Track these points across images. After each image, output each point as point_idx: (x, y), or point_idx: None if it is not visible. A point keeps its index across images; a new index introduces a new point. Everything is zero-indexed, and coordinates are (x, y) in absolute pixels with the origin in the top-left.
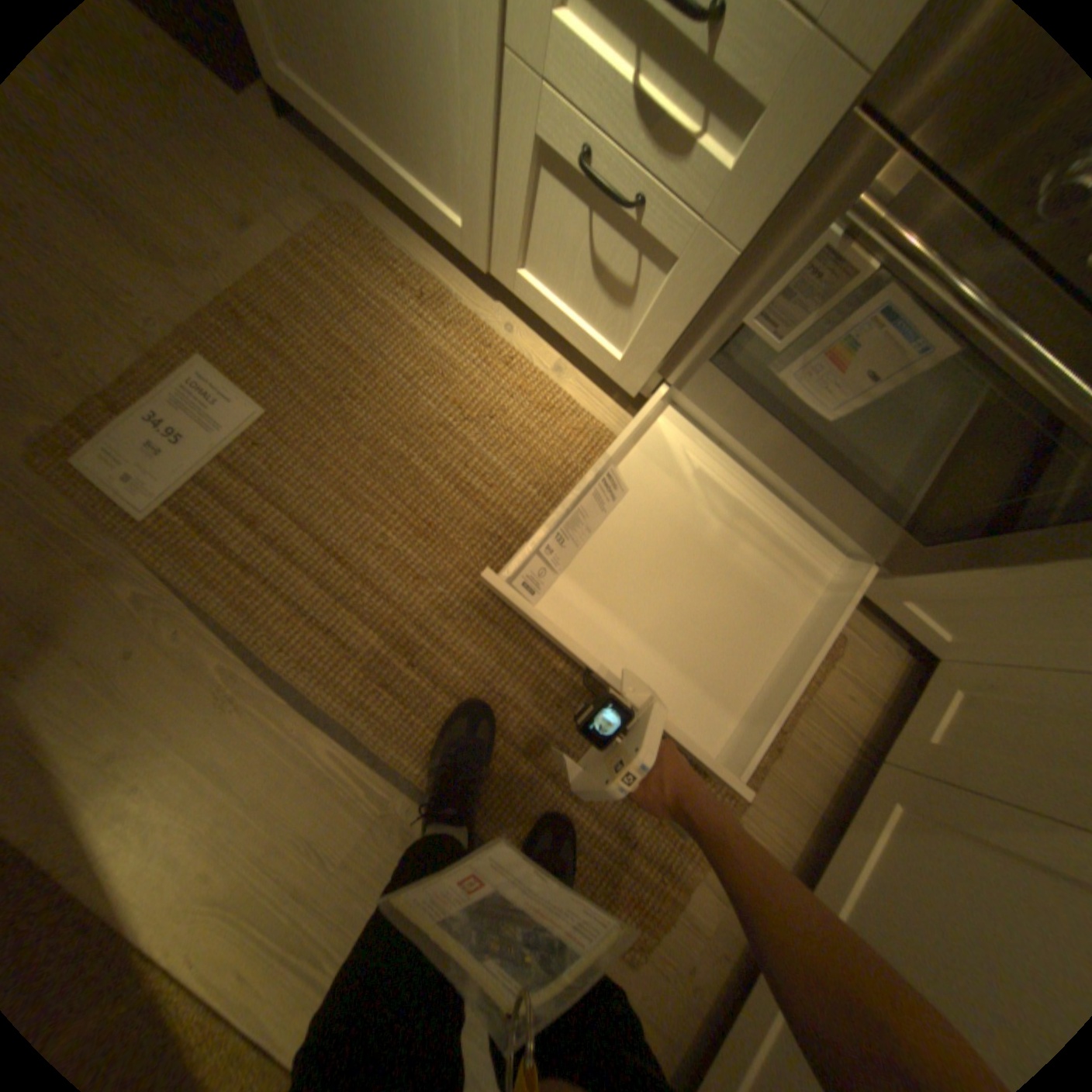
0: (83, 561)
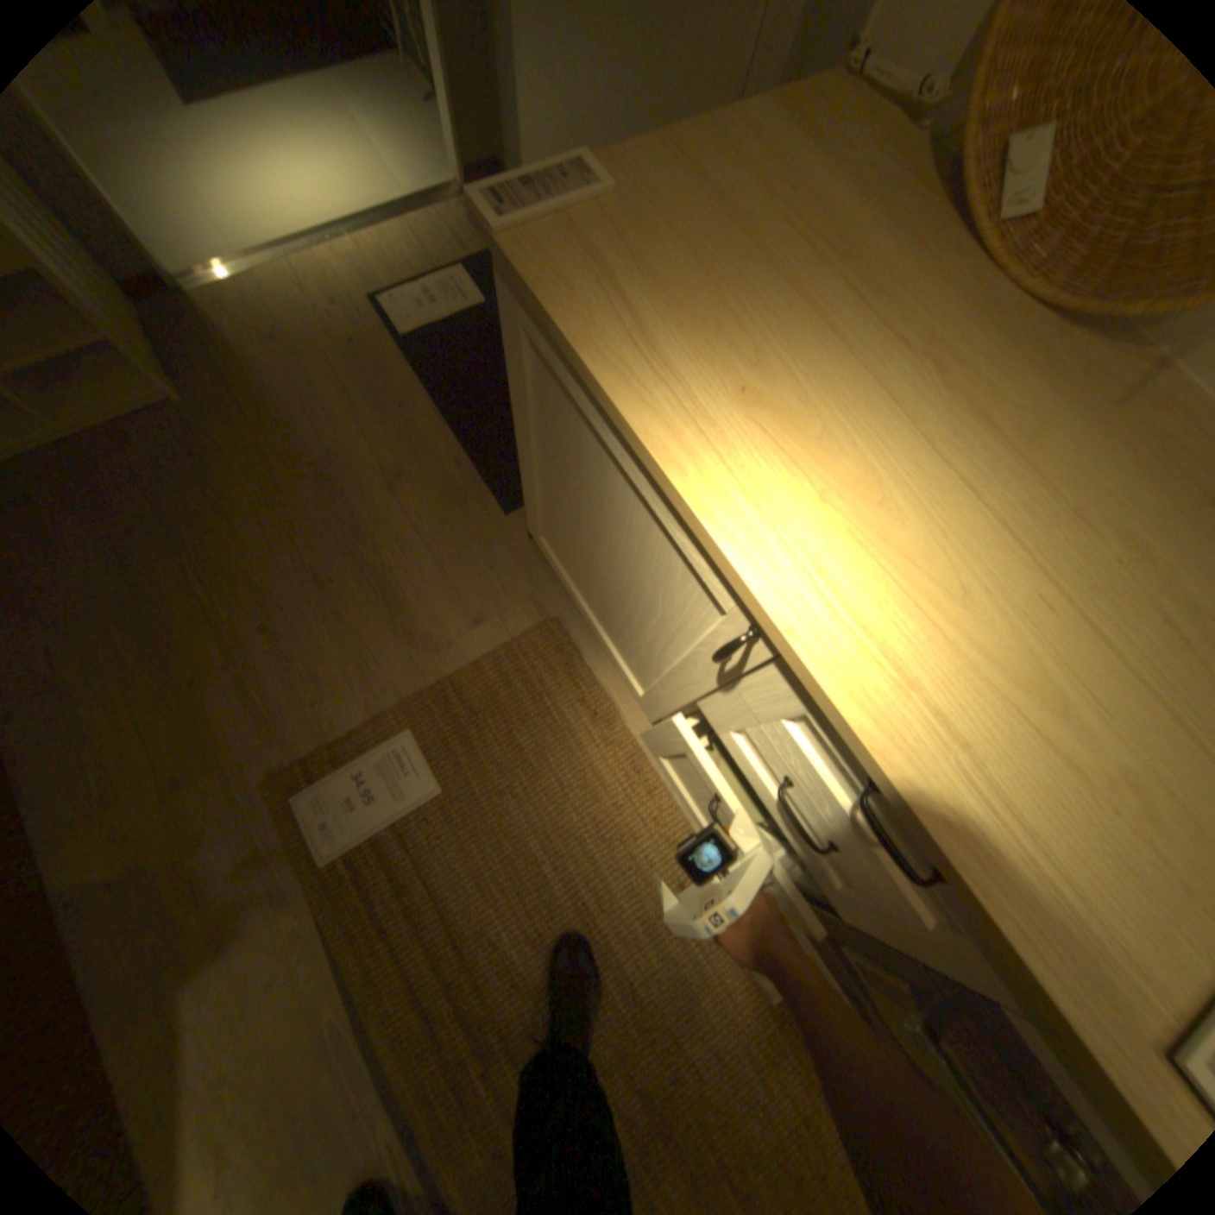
0: (267, 891)
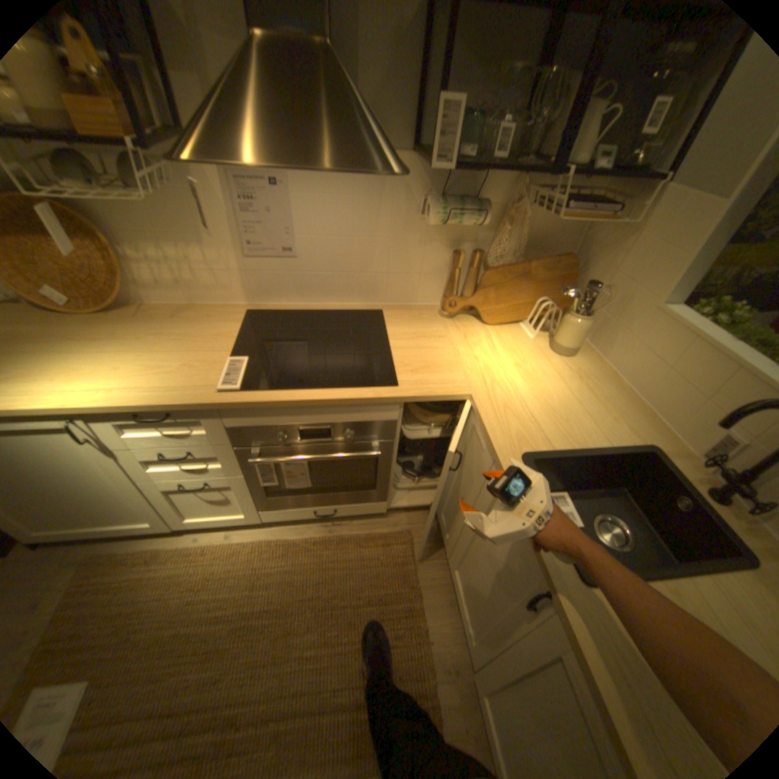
0: None
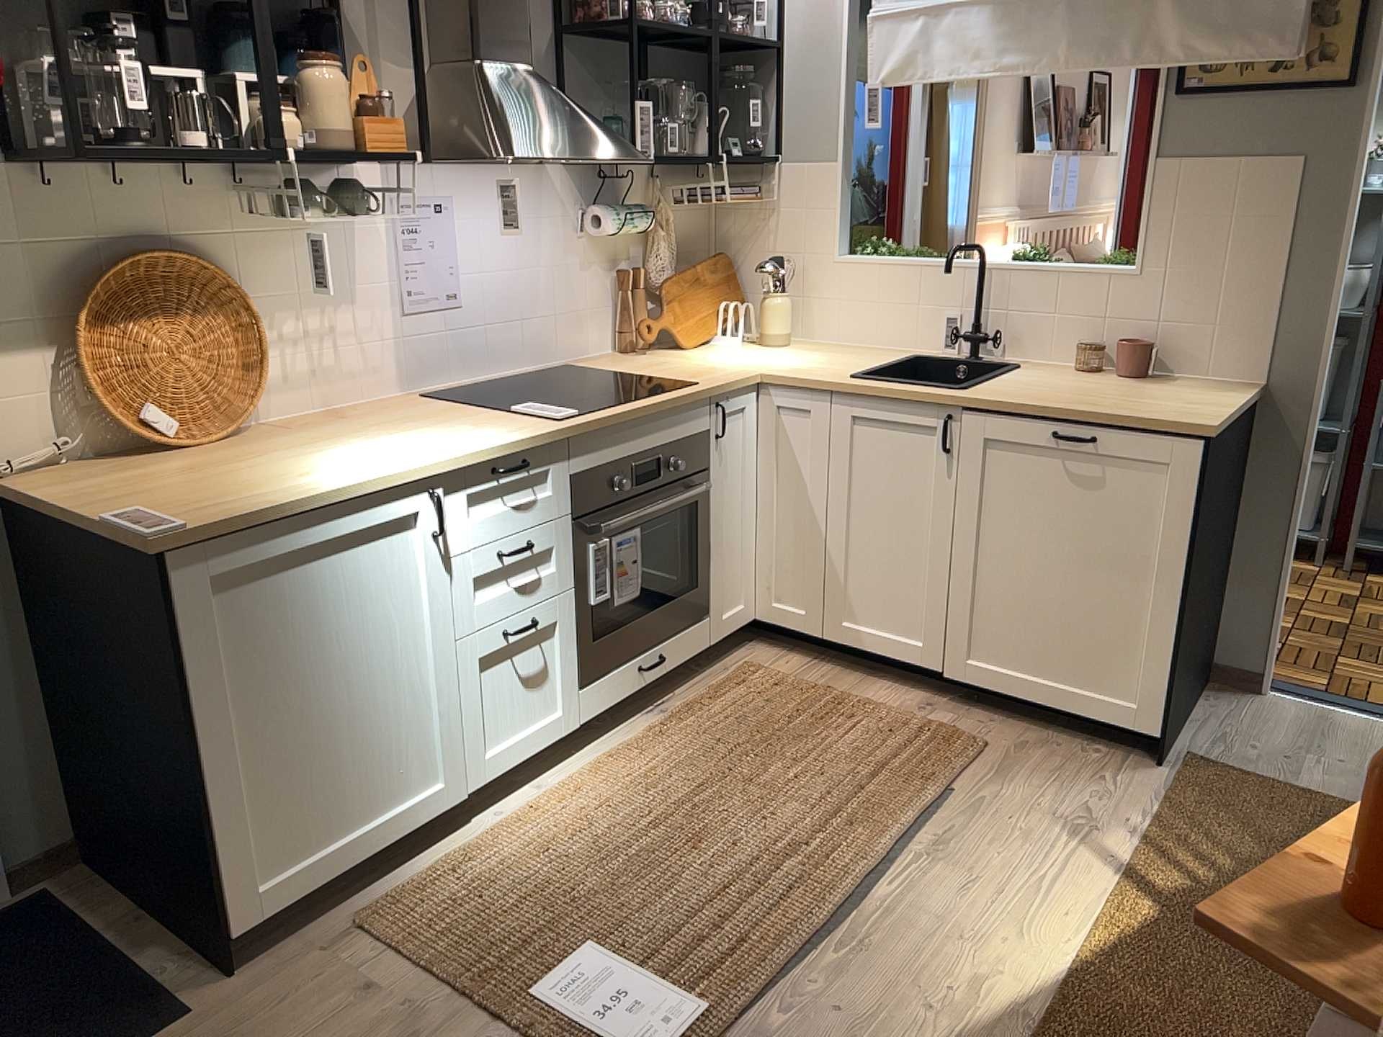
0: None
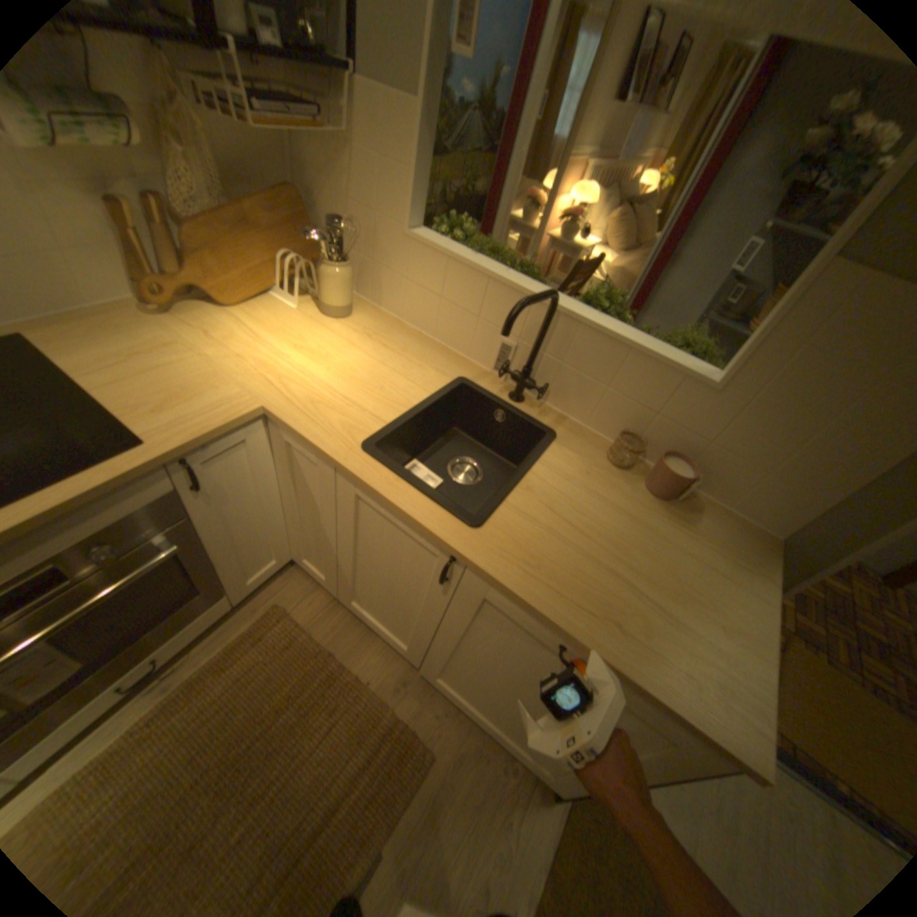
0: None
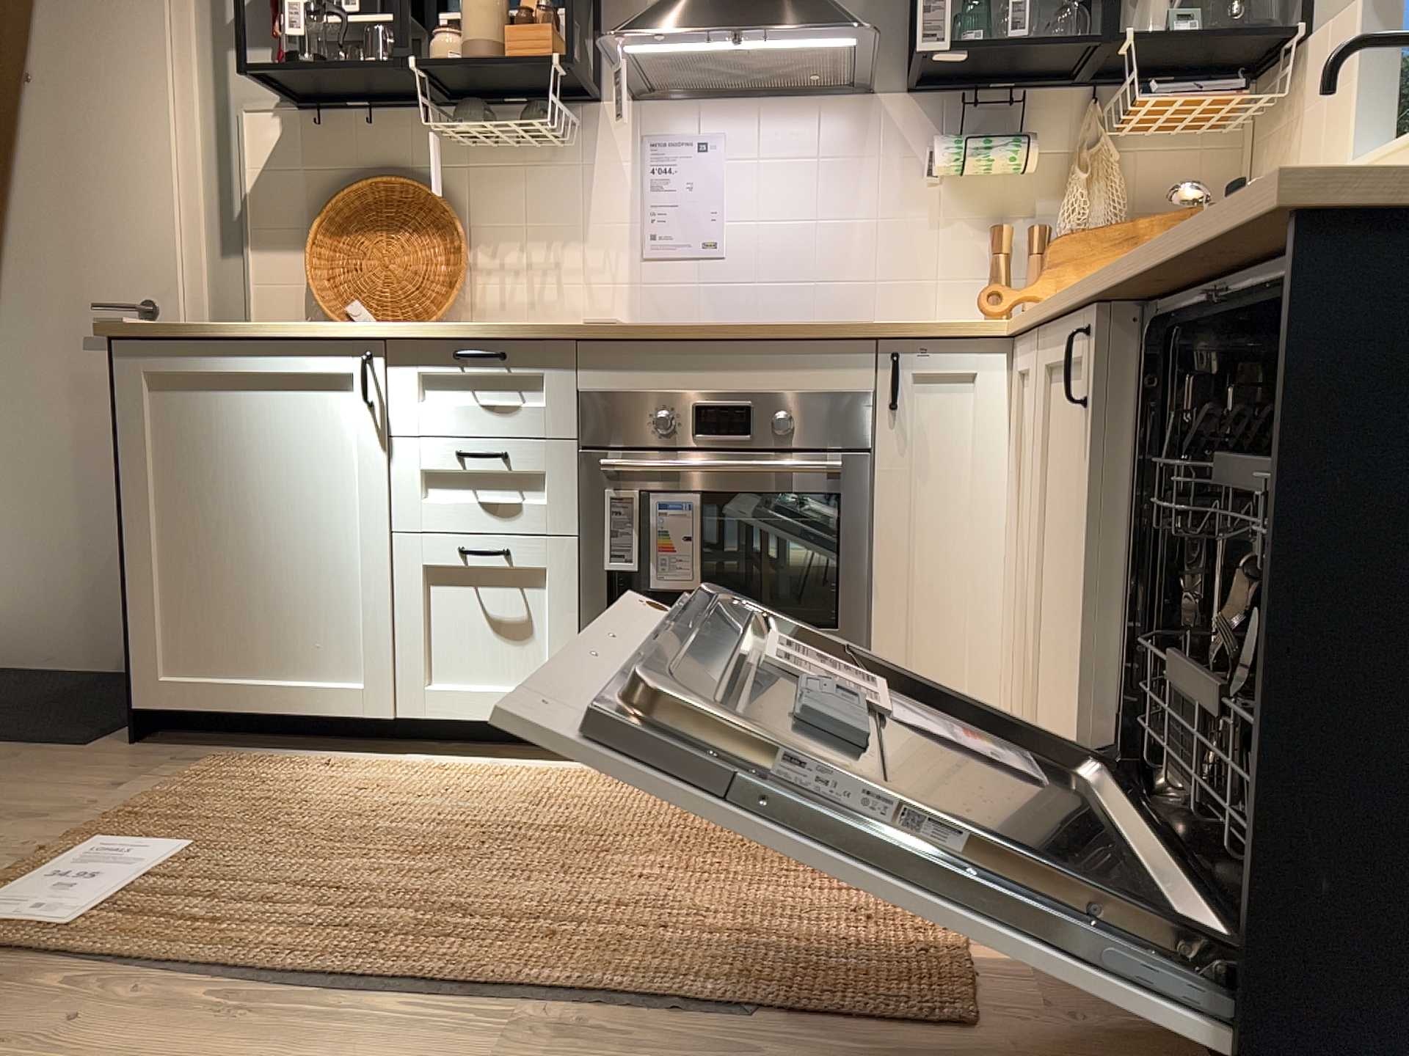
0: None
